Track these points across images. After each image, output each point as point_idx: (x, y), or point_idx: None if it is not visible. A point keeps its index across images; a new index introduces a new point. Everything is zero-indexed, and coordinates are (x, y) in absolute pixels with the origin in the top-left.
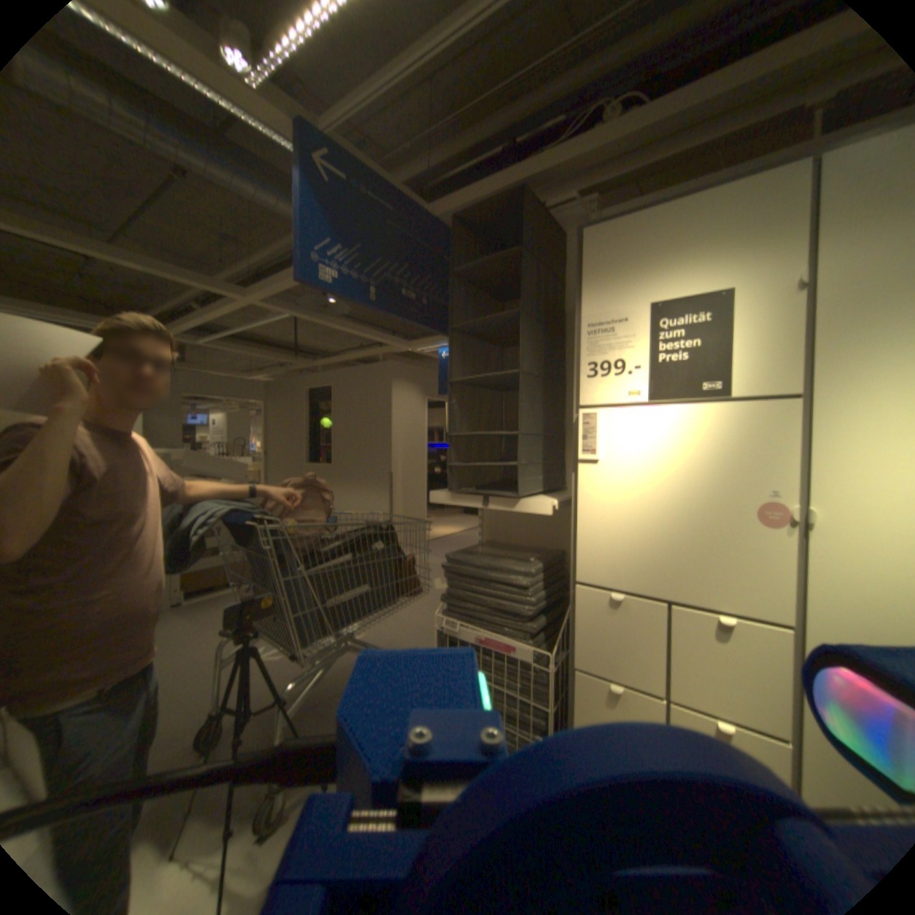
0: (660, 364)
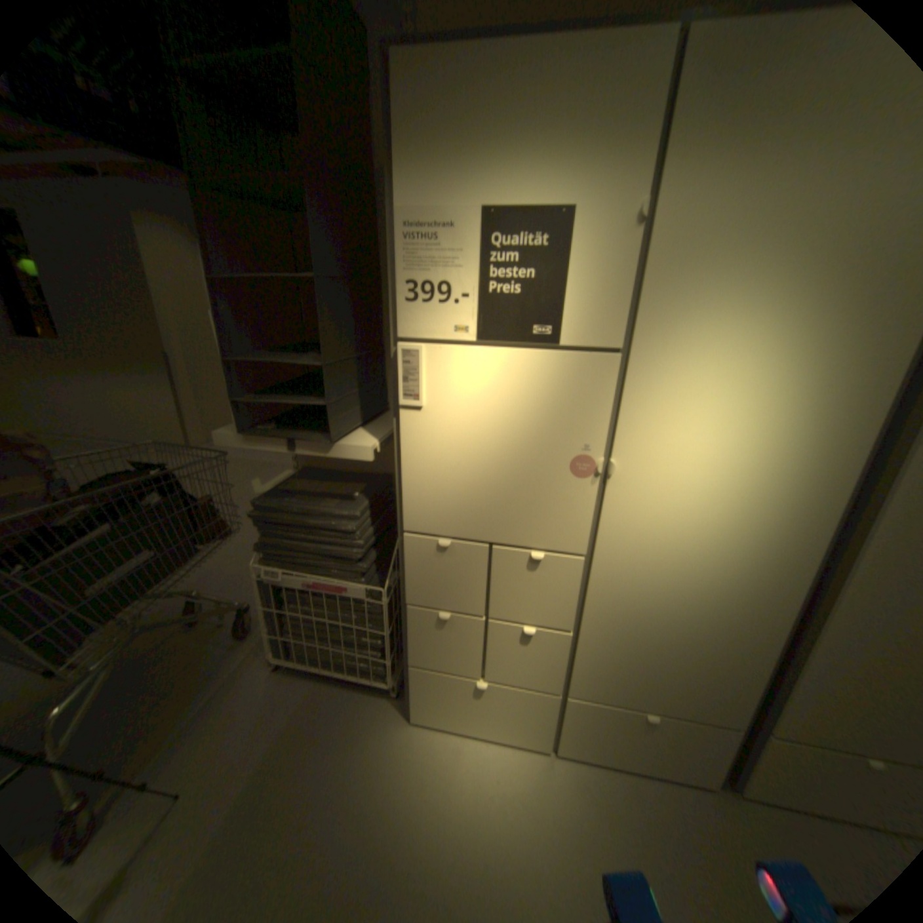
0: (491, 293)
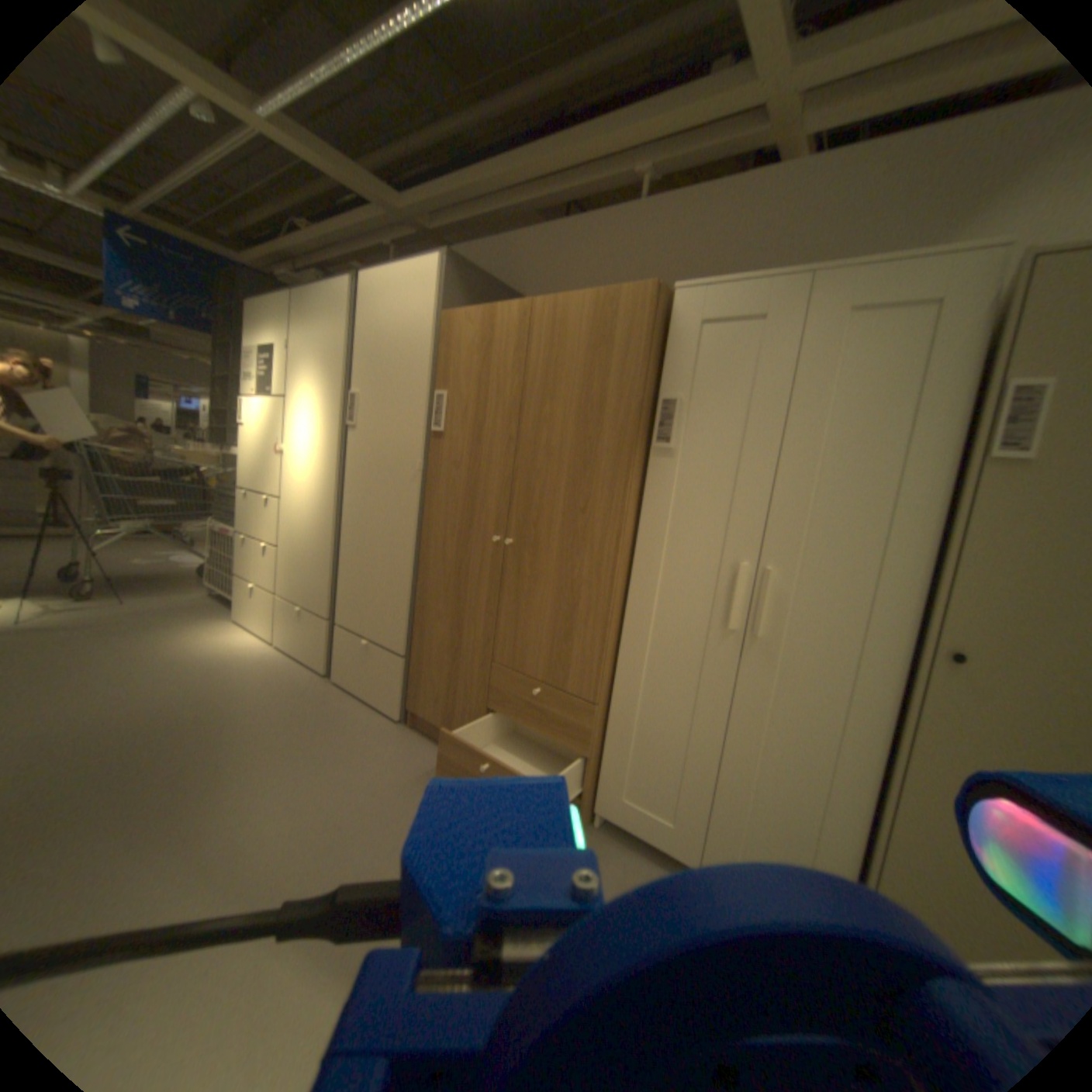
0: (256, 377)
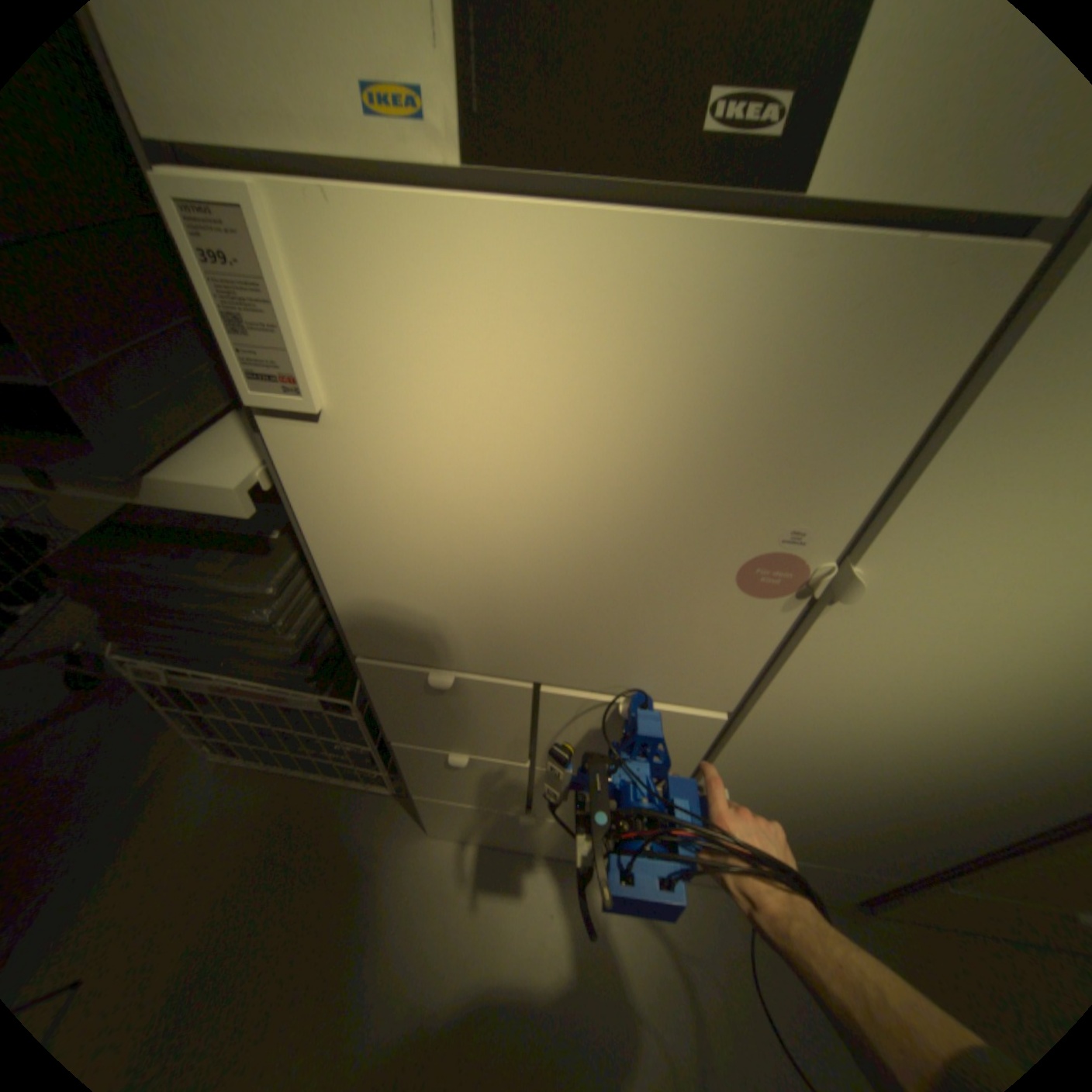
0: None
